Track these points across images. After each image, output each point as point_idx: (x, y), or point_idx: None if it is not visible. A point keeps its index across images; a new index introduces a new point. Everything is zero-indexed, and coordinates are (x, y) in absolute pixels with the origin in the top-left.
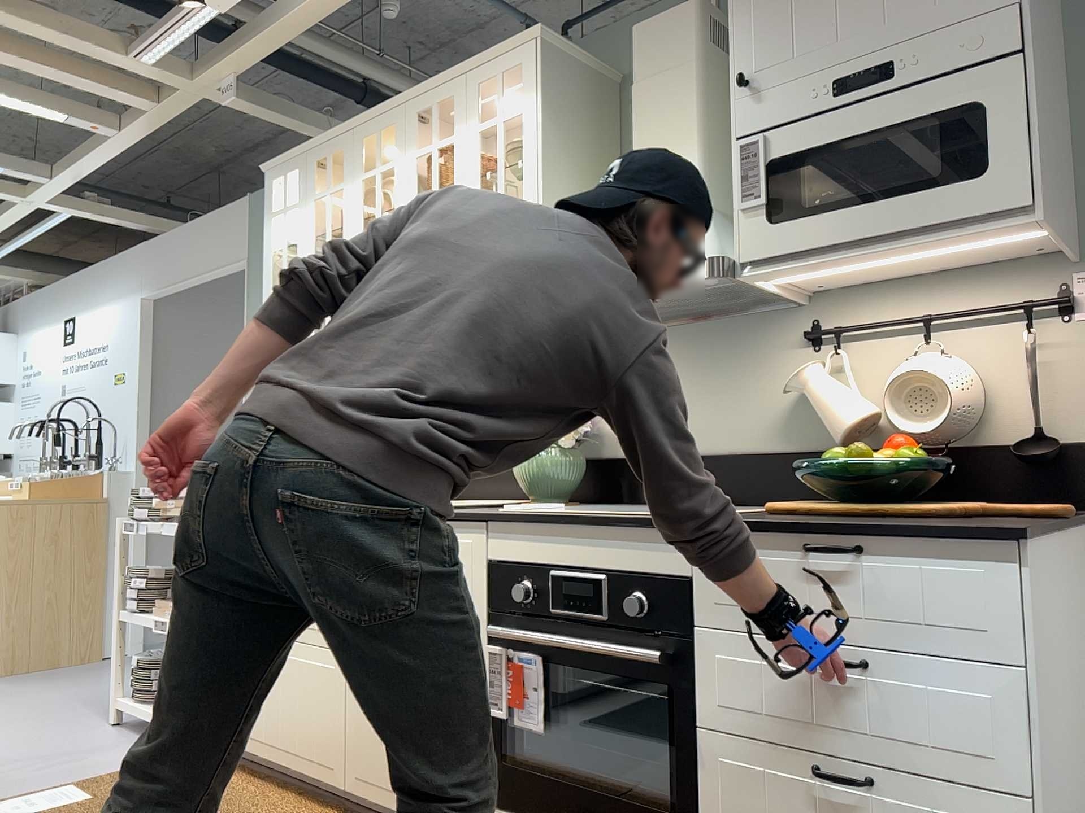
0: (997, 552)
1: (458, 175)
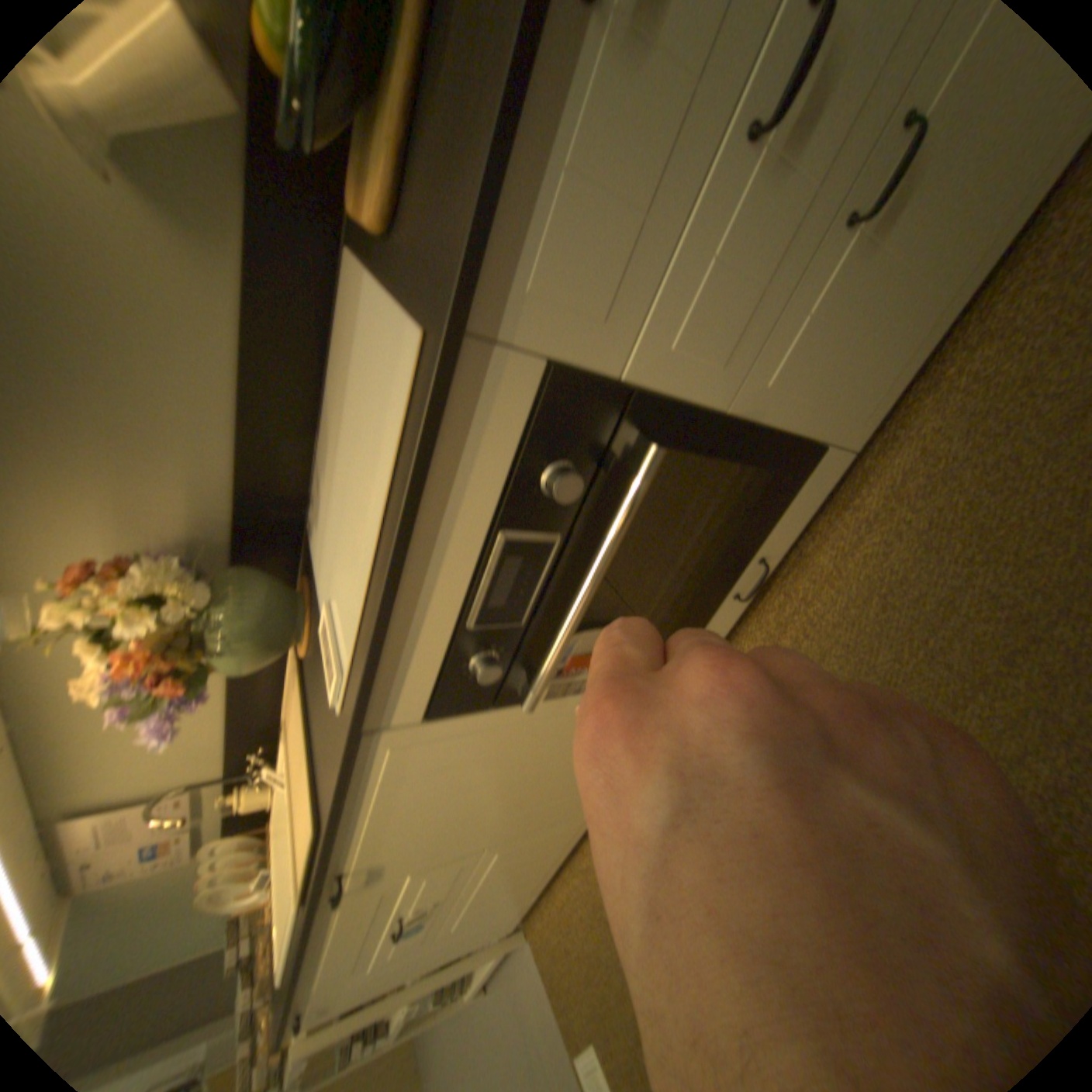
0: None
1: None
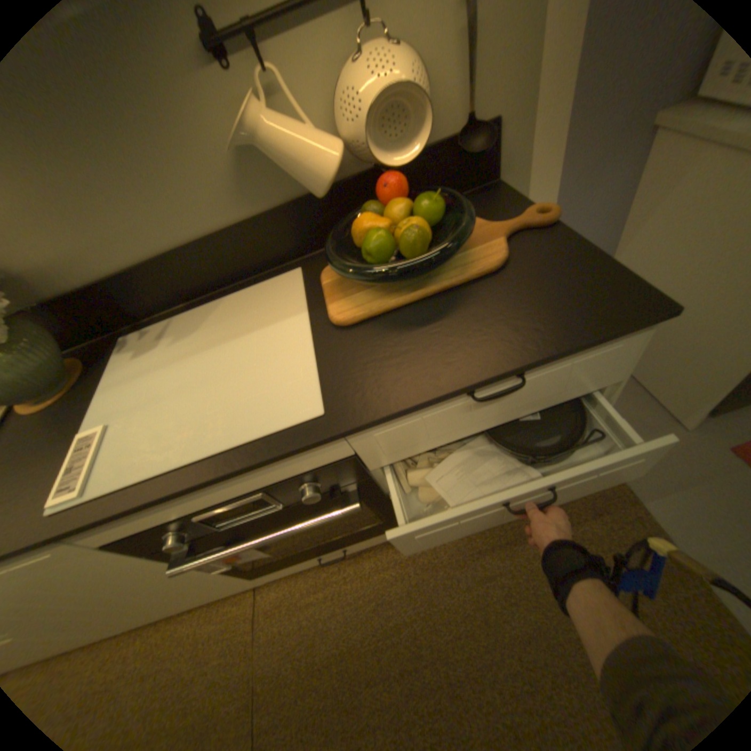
0: (639, 330)
1: None
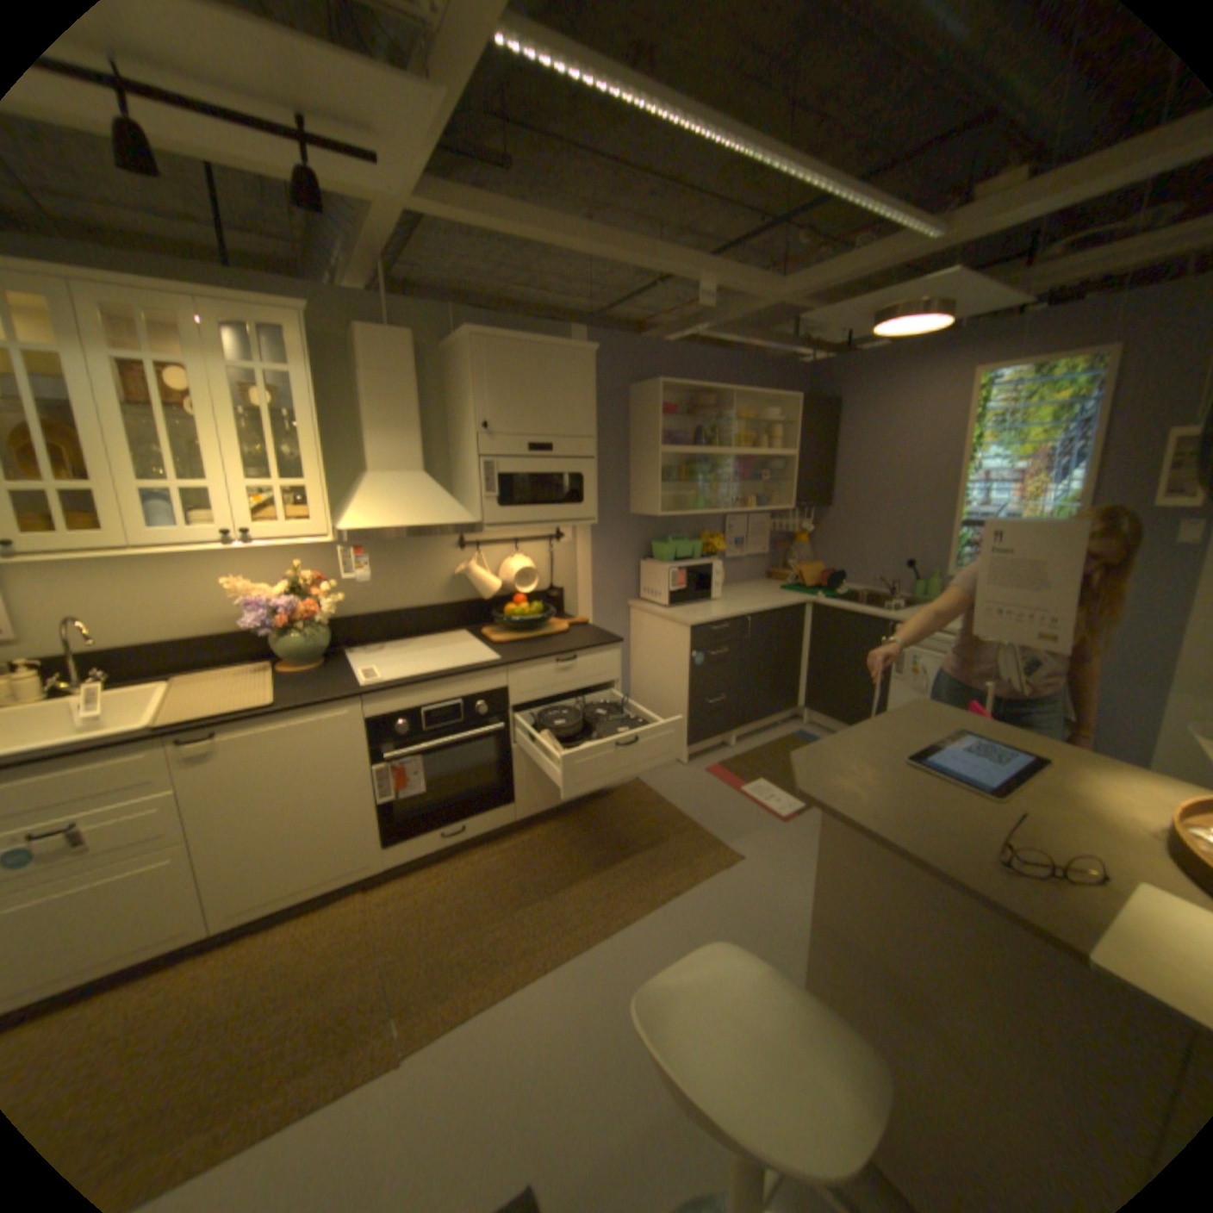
0: (613, 648)
1: (201, 401)
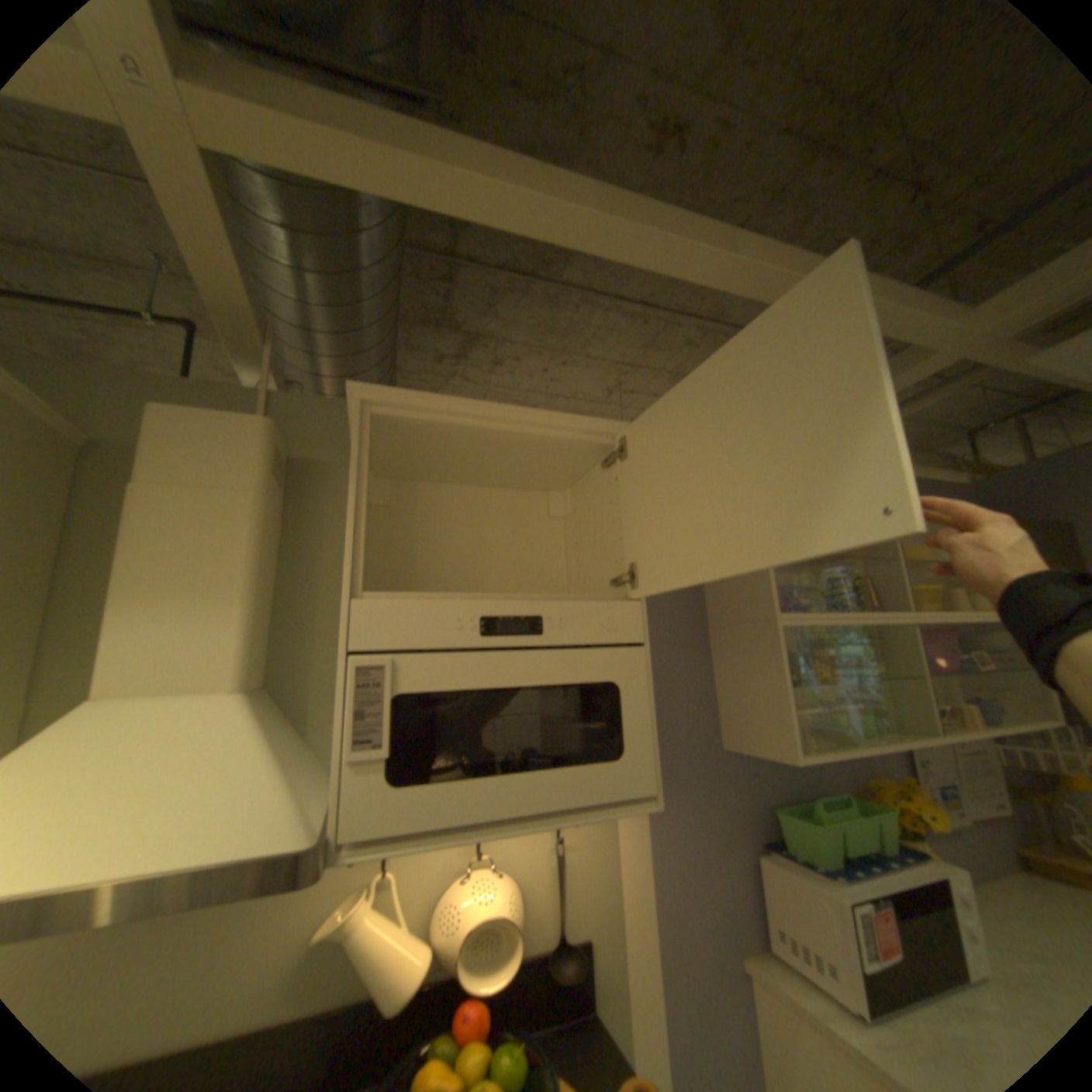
0: None
1: None
